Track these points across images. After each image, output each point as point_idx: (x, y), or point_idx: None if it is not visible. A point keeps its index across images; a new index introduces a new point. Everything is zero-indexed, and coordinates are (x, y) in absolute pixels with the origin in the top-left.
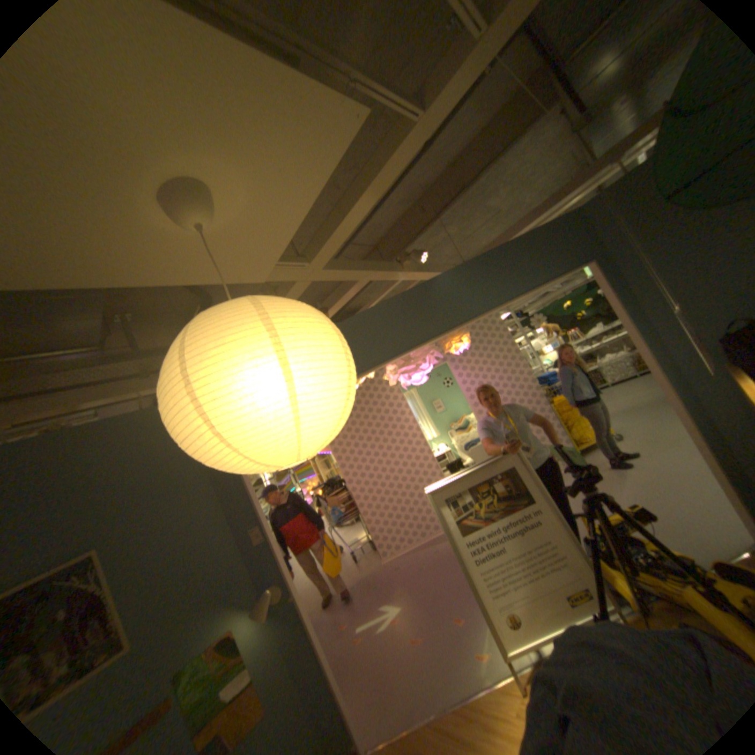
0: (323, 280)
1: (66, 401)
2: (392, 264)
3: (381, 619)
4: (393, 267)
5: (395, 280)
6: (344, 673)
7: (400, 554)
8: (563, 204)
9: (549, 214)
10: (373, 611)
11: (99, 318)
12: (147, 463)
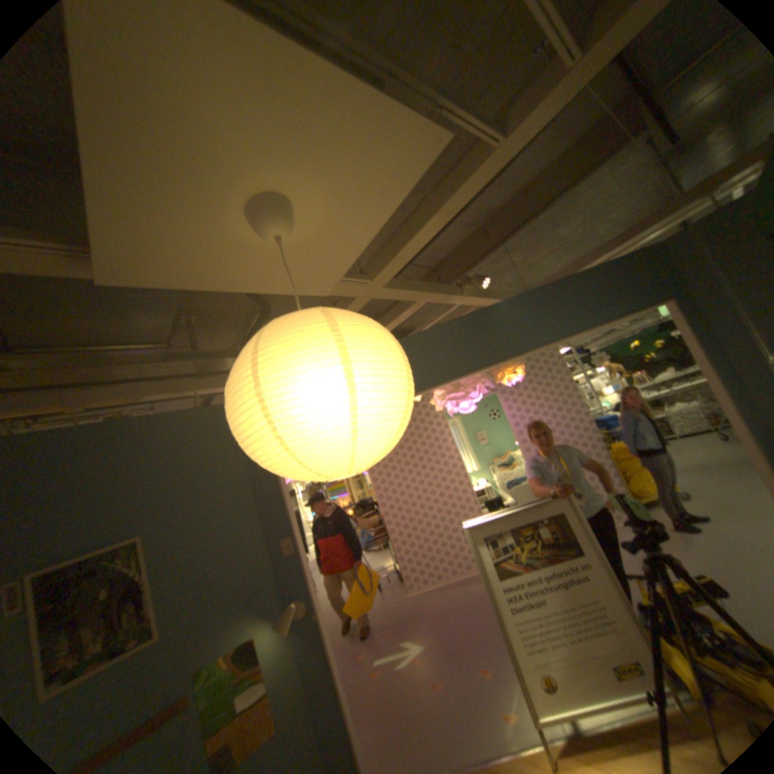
0: (382, 298)
1: (132, 392)
2: (451, 287)
3: (401, 655)
4: (452, 290)
5: (453, 303)
6: (358, 706)
7: (428, 589)
8: (642, 237)
9: (625, 246)
10: (394, 645)
11: (171, 318)
12: (194, 460)
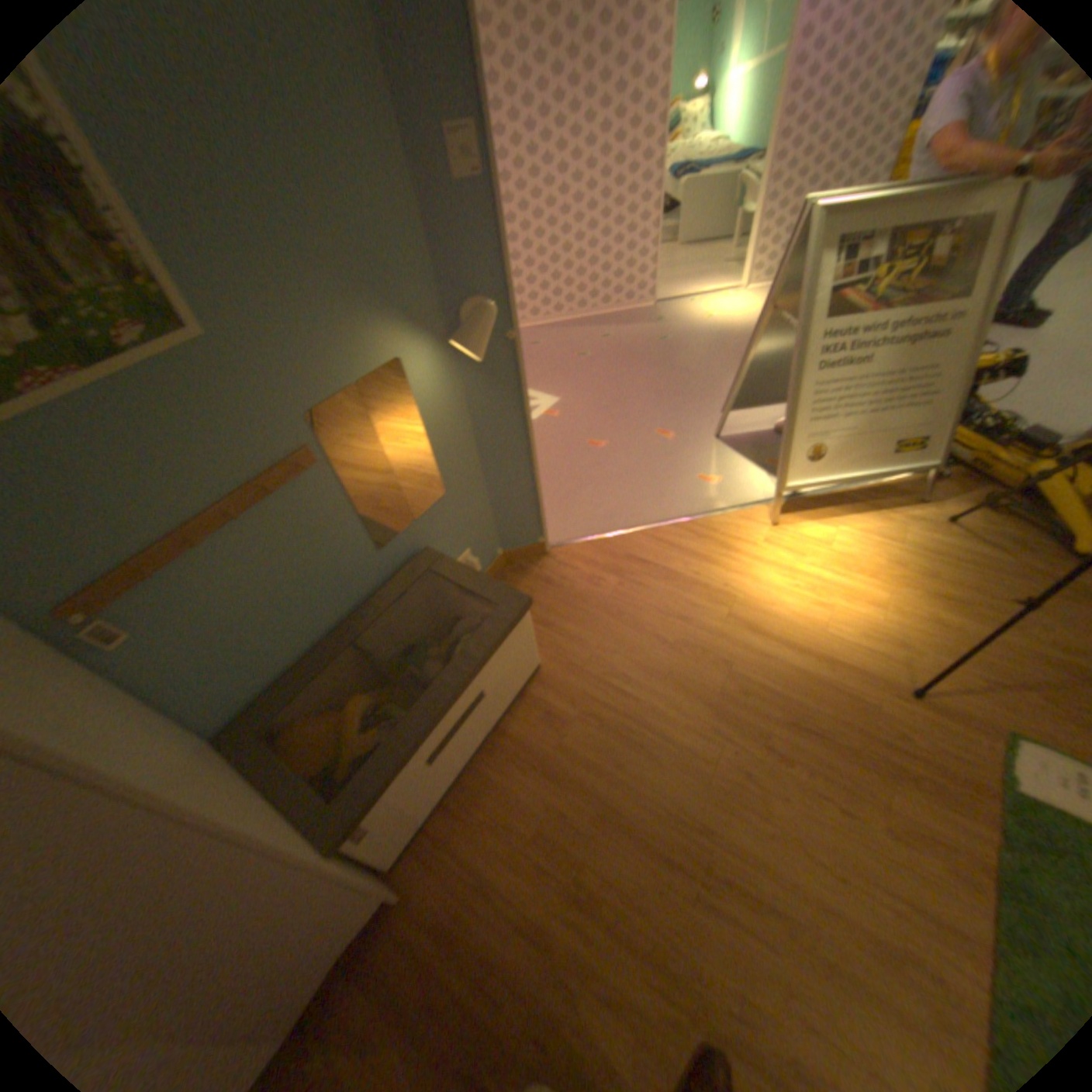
0: None
1: None
2: None
3: None
4: None
5: None
6: None
7: (538, 323)
8: None
9: None
10: None
11: None
12: None
